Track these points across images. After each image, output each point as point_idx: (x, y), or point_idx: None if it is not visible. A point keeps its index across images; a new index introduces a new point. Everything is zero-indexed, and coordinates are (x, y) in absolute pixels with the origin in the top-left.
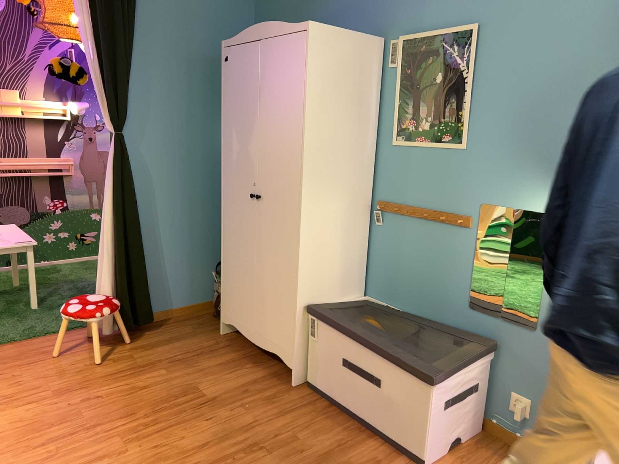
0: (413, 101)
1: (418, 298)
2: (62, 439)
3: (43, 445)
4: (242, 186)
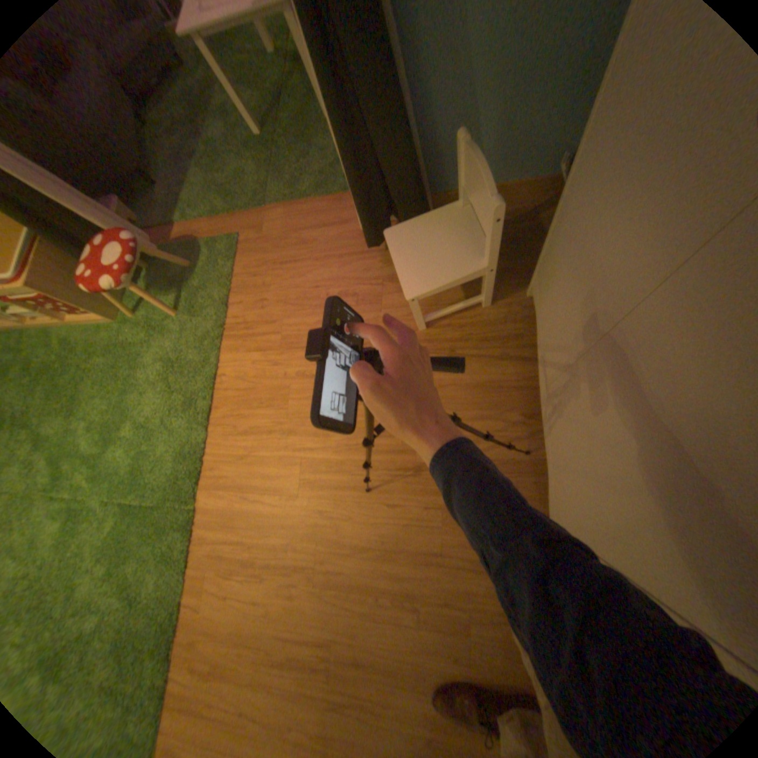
0: None
1: None
2: (259, 435)
3: (245, 434)
4: None
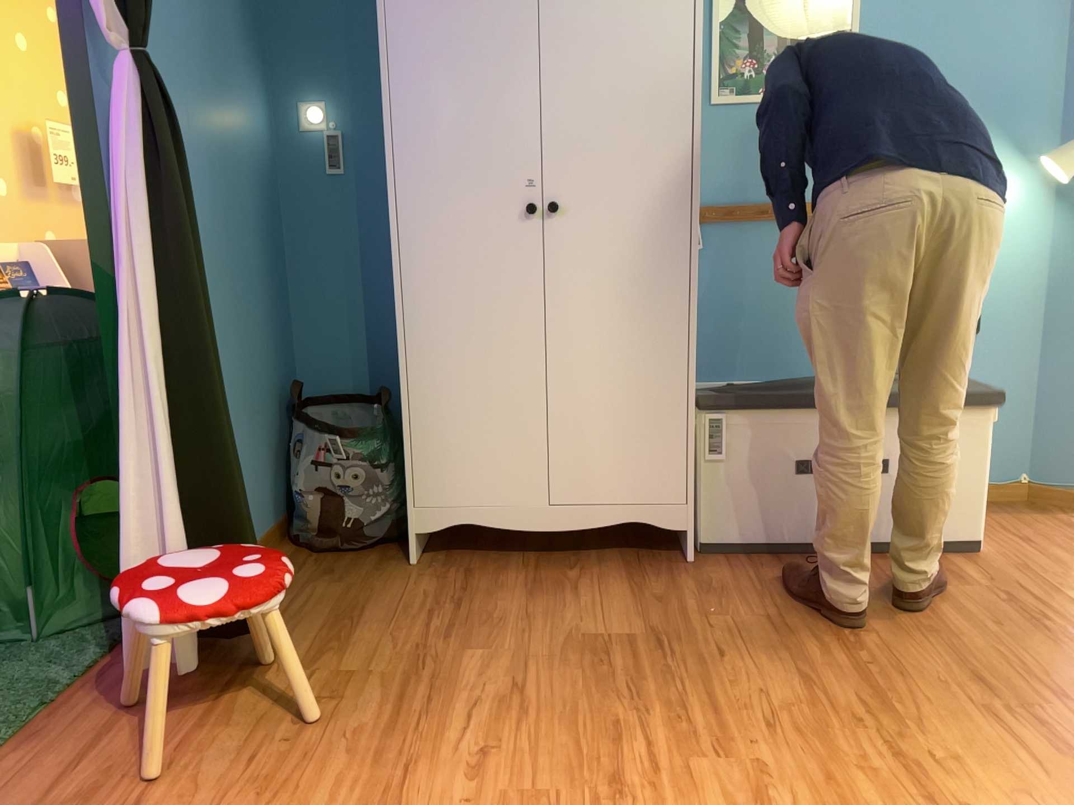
0: (748, 26)
1: (785, 352)
2: None
3: None
4: (484, 195)
